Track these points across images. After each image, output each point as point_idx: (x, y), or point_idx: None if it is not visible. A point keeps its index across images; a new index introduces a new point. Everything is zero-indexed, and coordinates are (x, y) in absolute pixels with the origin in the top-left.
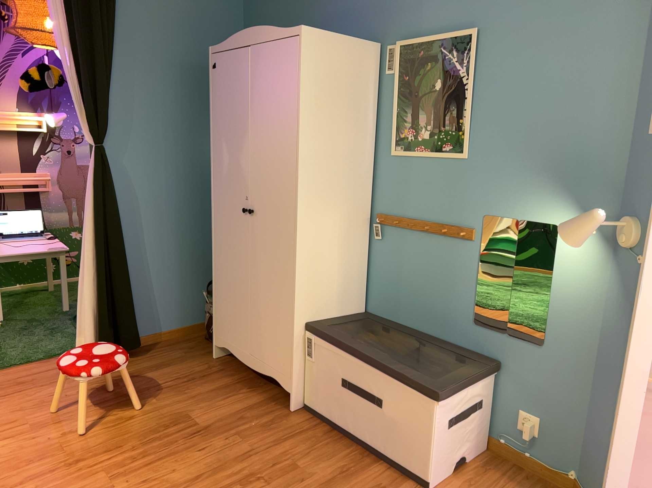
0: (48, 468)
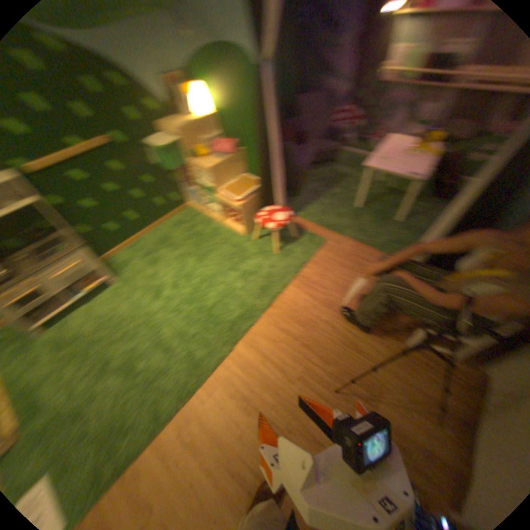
0: (296, 336)
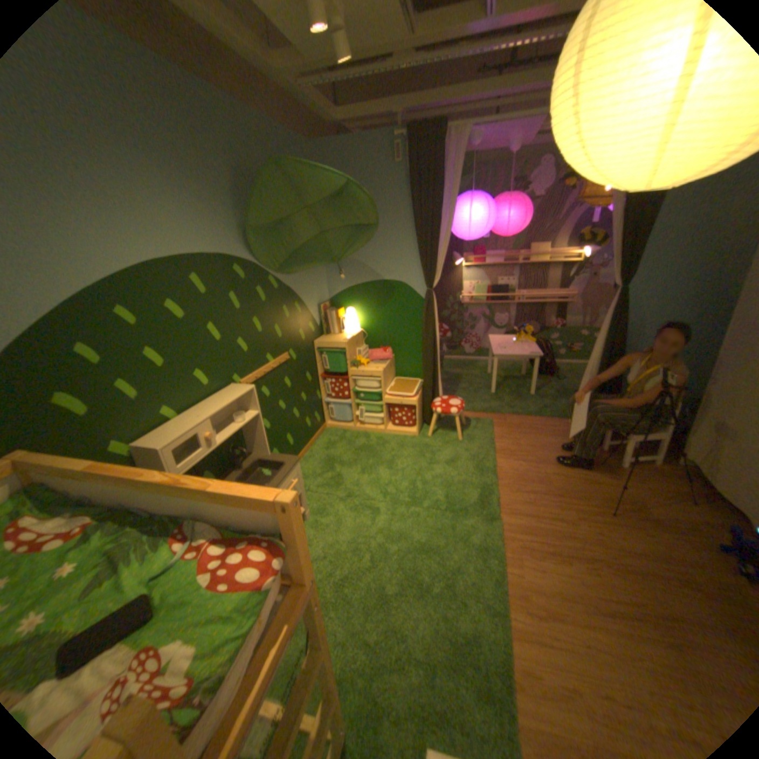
0: (542, 492)
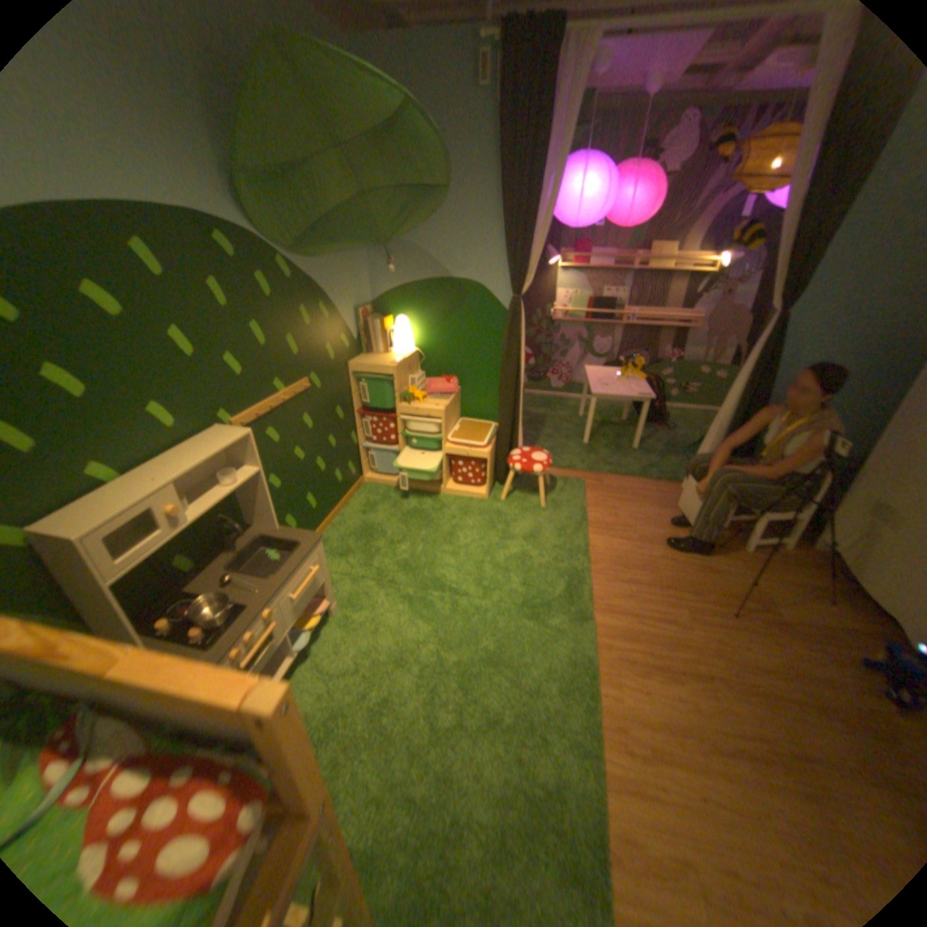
0: (647, 581)
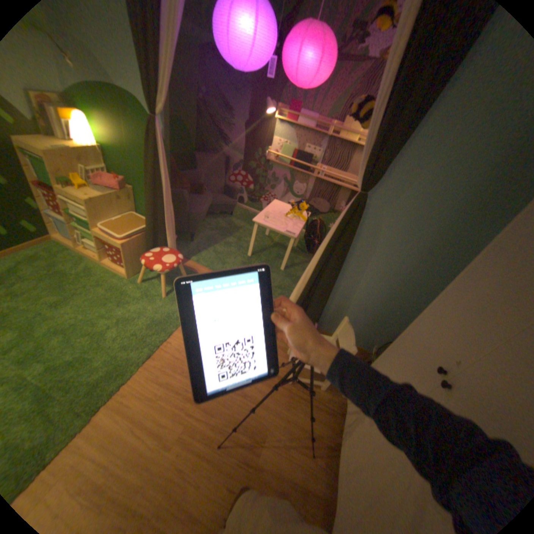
0: (179, 389)
